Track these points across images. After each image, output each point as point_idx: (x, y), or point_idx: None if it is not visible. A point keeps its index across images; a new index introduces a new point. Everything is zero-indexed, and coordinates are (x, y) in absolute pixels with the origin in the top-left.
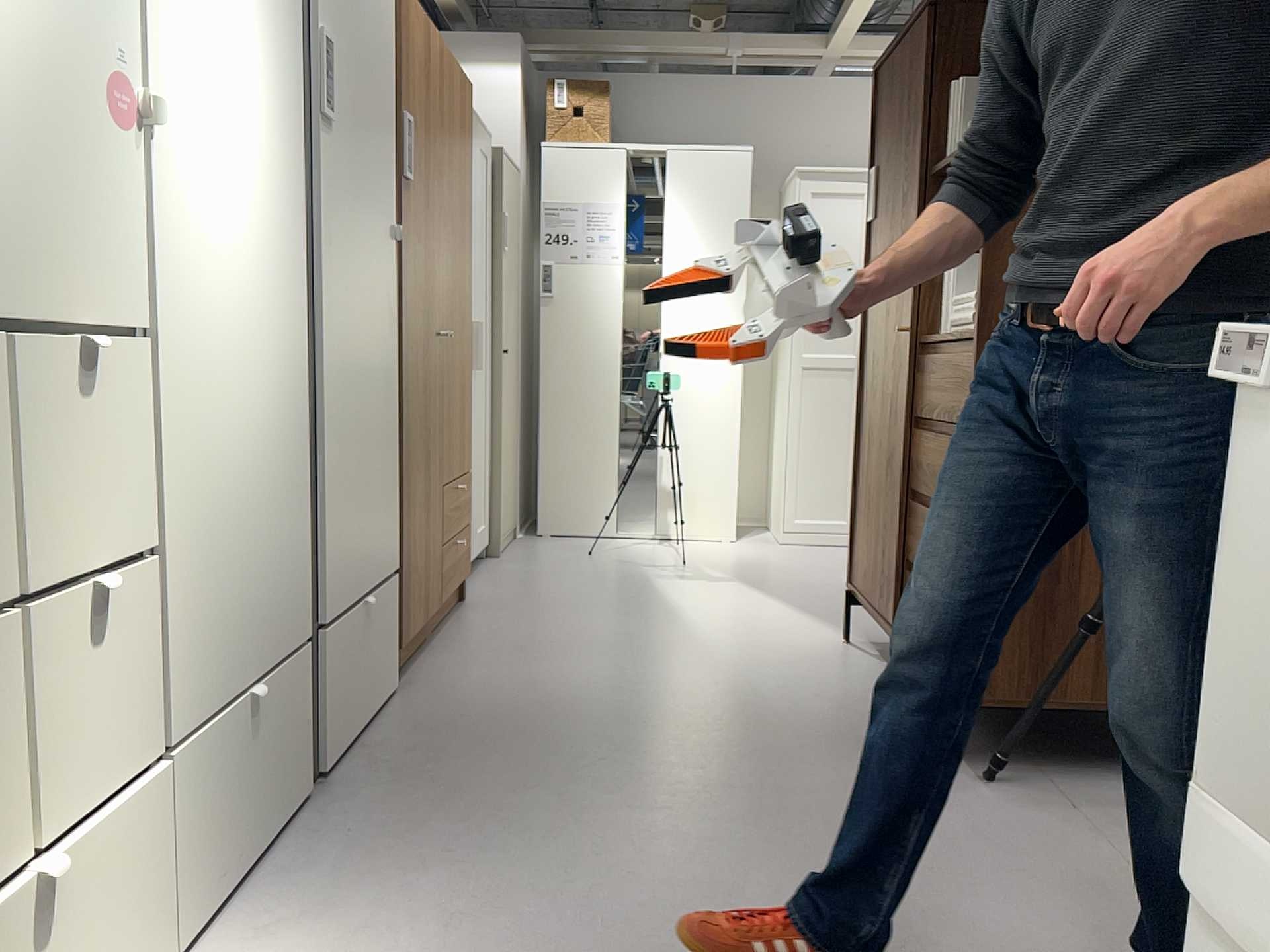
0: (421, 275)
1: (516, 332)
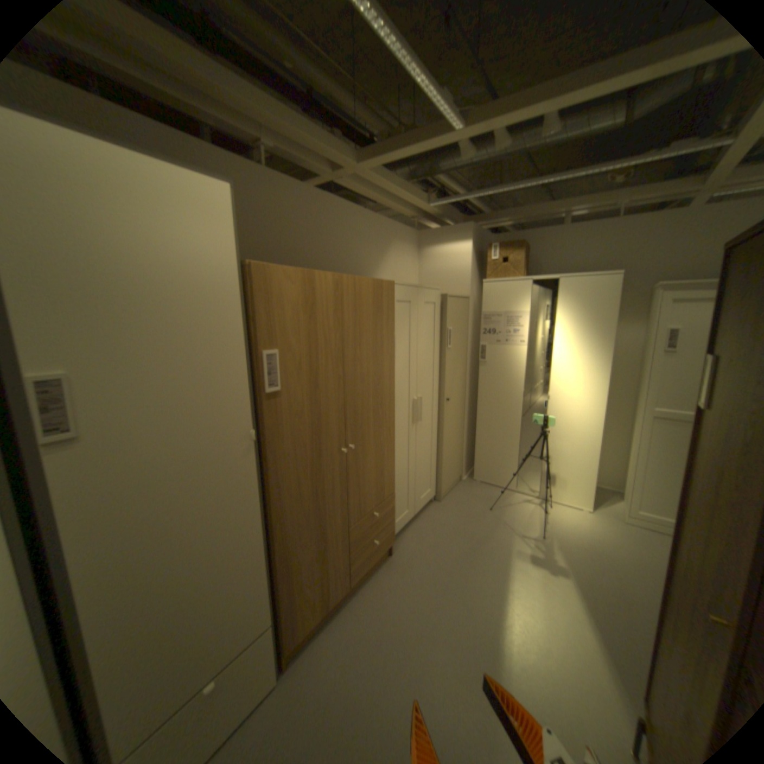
0: (308, 434)
1: (462, 383)
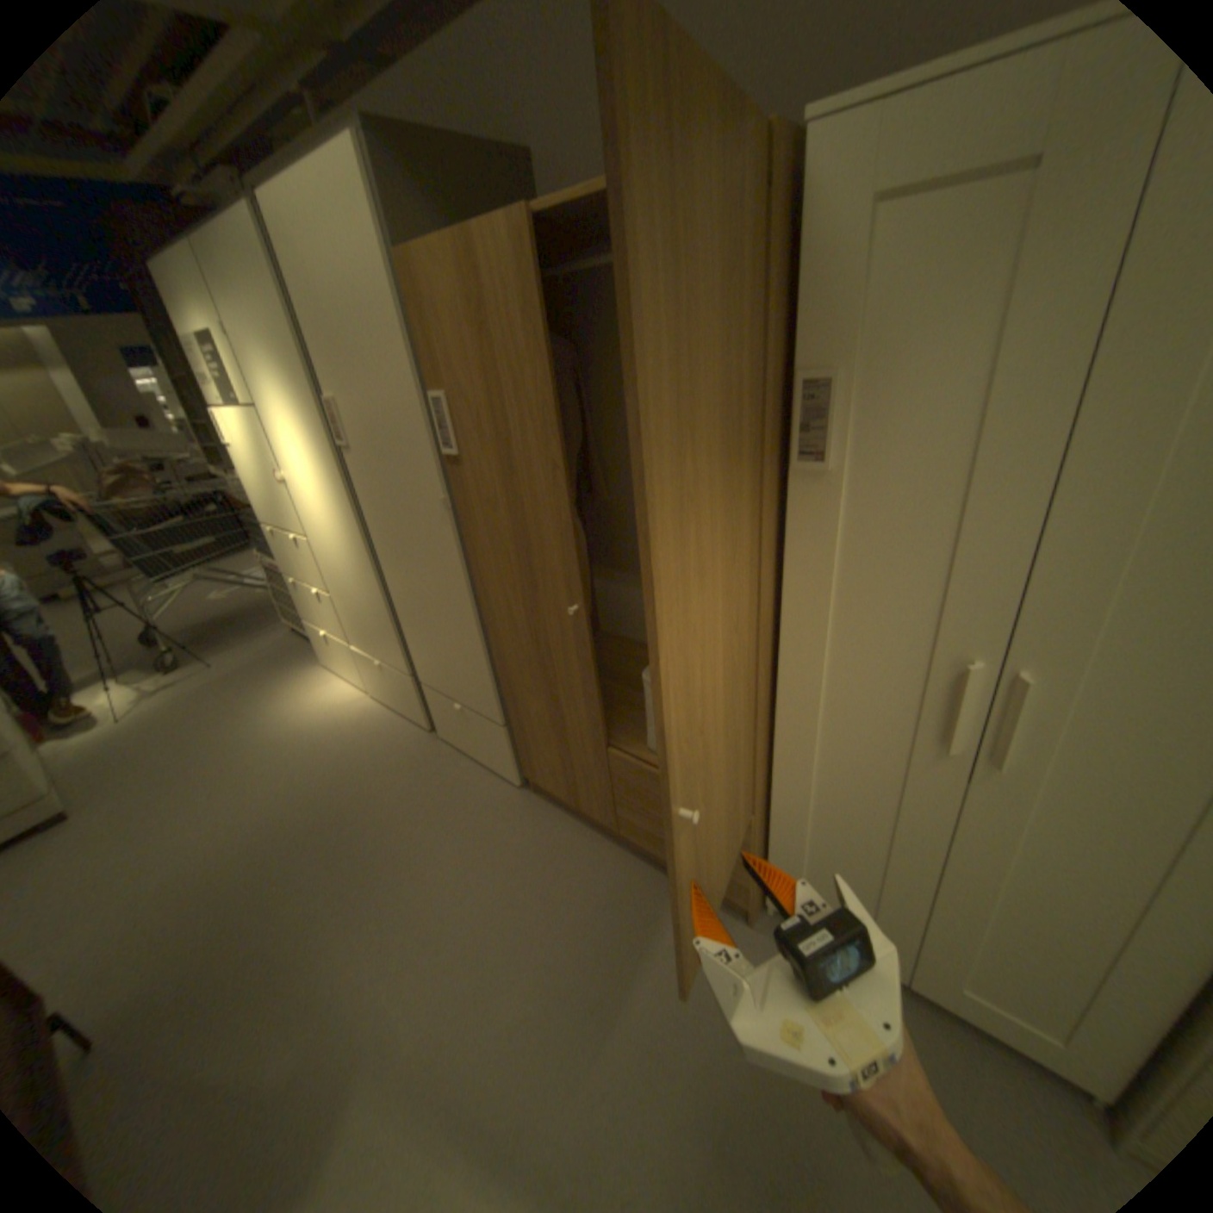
0: (510, 542)
1: None
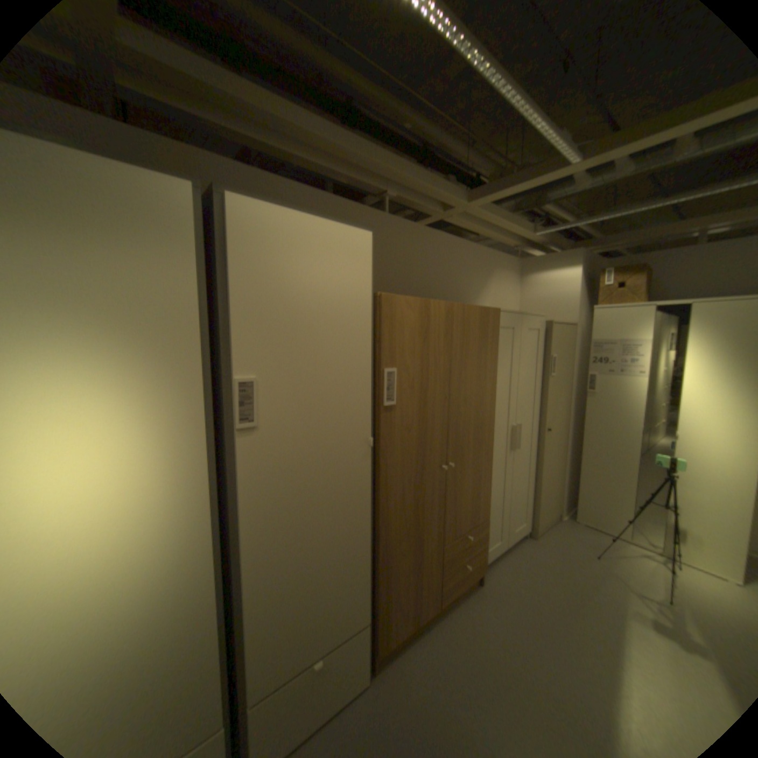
0: (414, 447)
1: (566, 414)
